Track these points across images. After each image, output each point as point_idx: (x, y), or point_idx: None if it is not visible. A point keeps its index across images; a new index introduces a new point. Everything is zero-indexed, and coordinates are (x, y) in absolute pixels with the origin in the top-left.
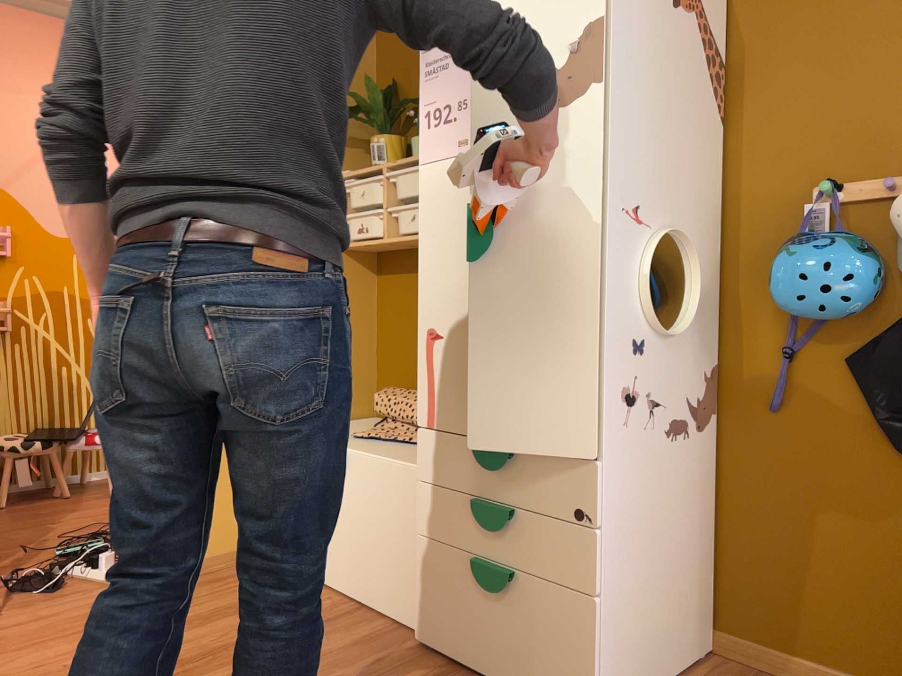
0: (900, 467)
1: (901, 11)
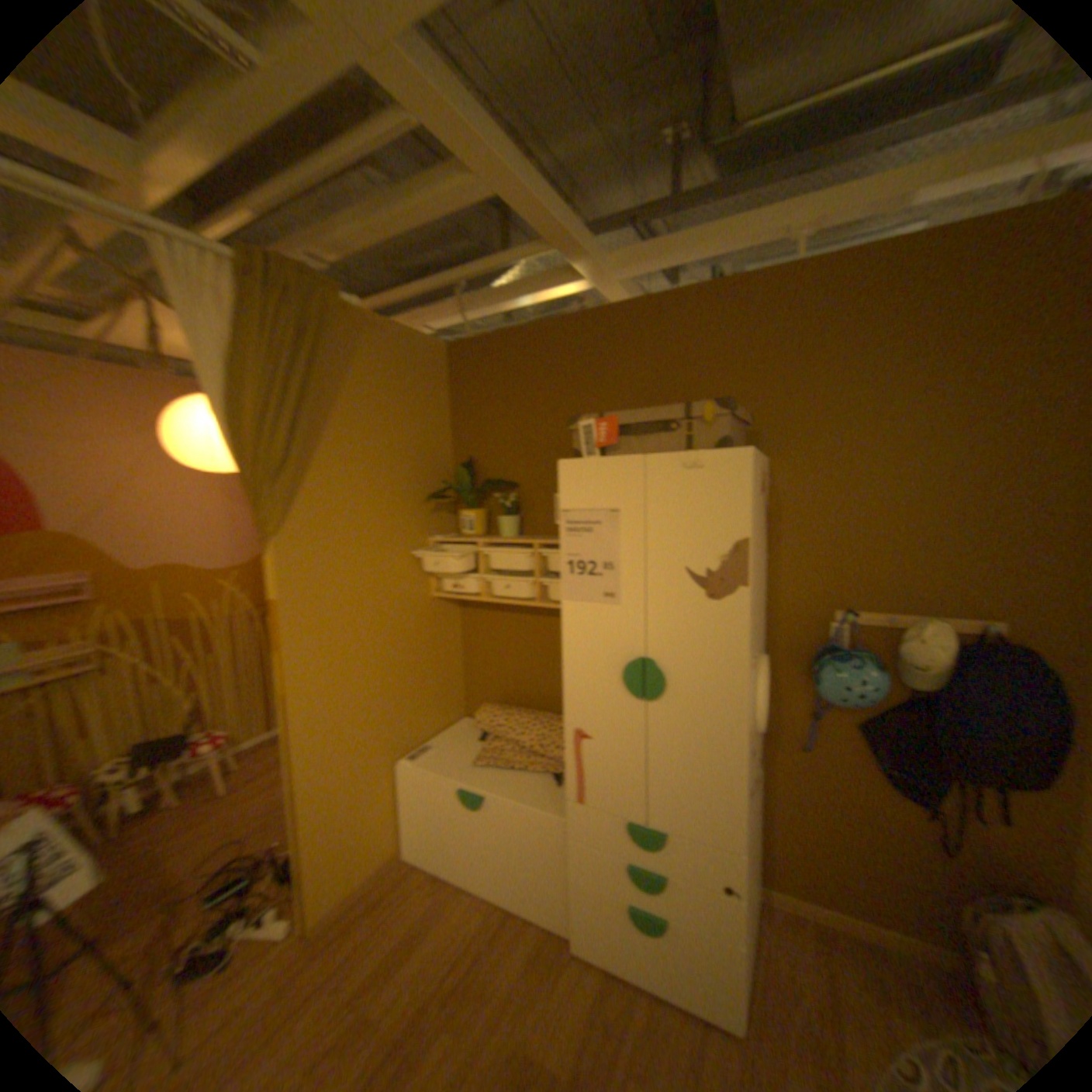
0: (893, 796)
1: (899, 504)
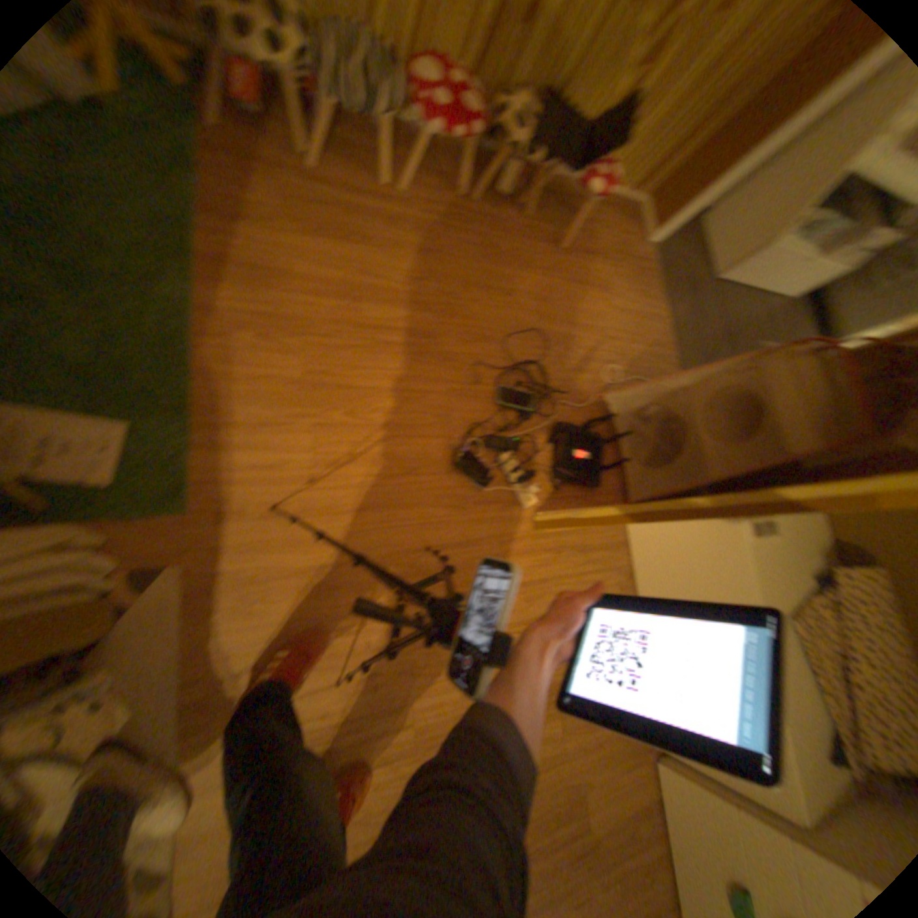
0: None
1: None
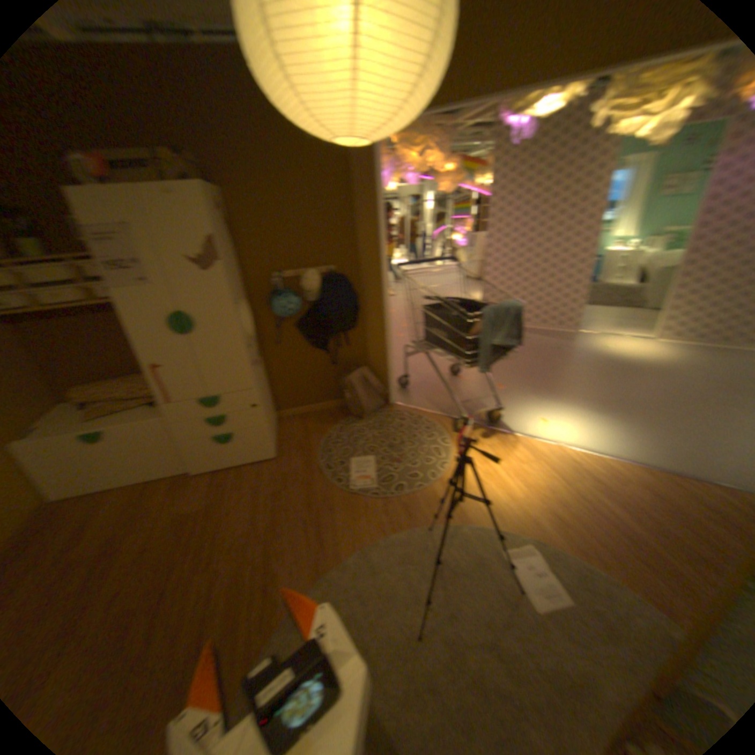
0: (311, 352)
1: (284, 215)
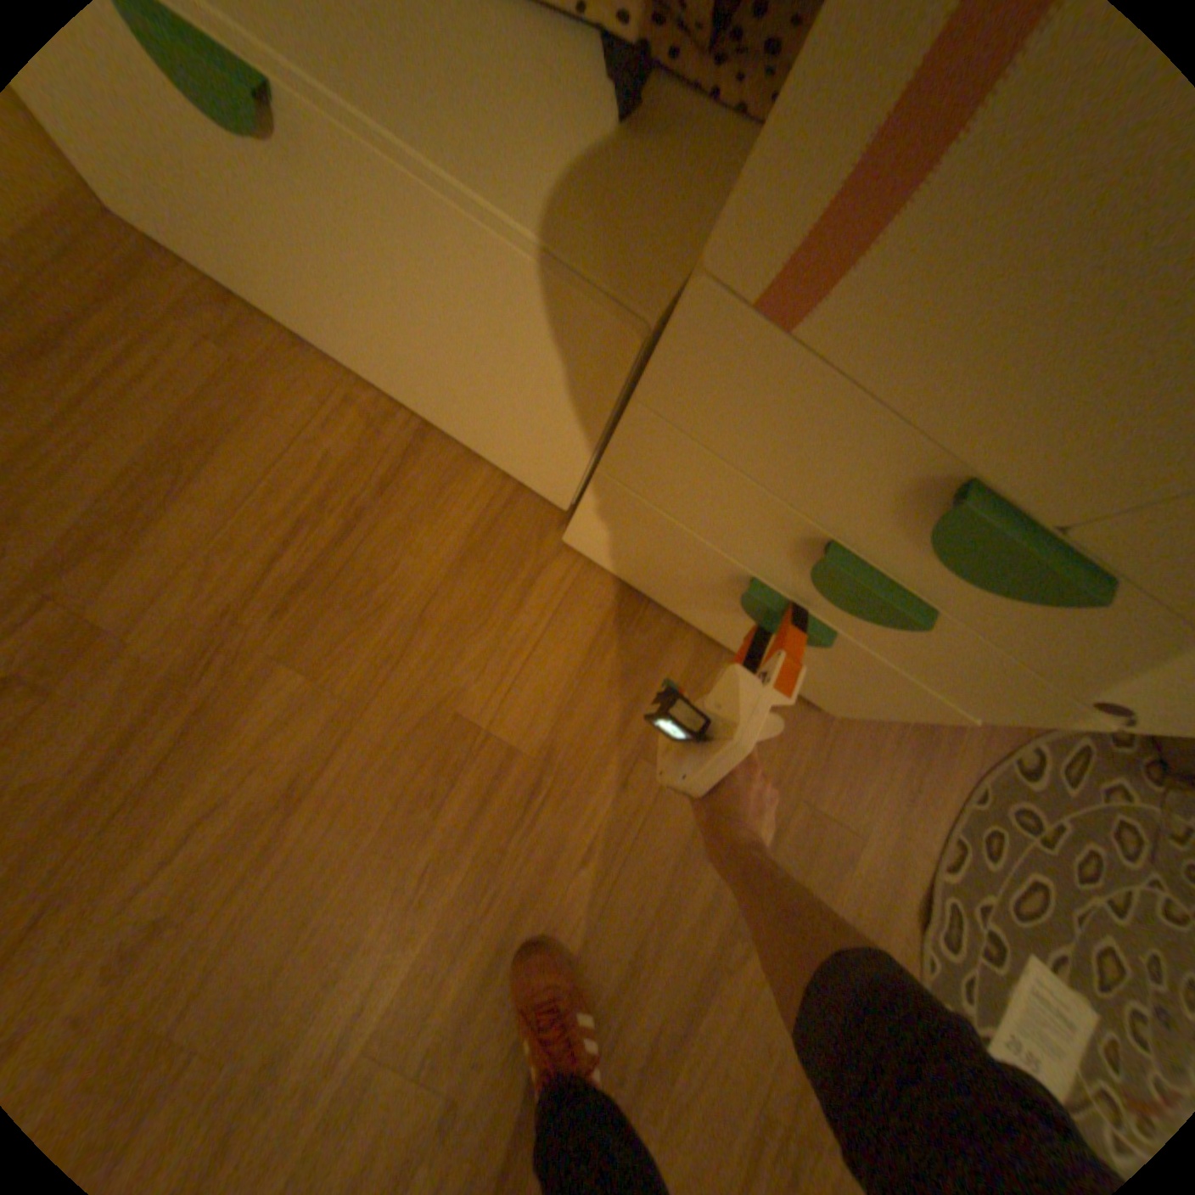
0: None
1: None
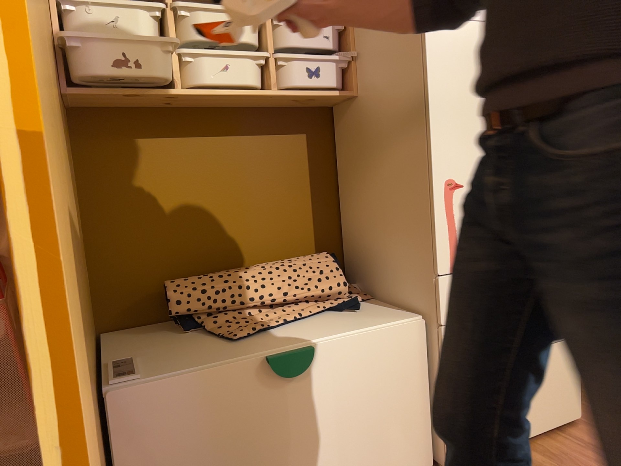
0: None
1: None
